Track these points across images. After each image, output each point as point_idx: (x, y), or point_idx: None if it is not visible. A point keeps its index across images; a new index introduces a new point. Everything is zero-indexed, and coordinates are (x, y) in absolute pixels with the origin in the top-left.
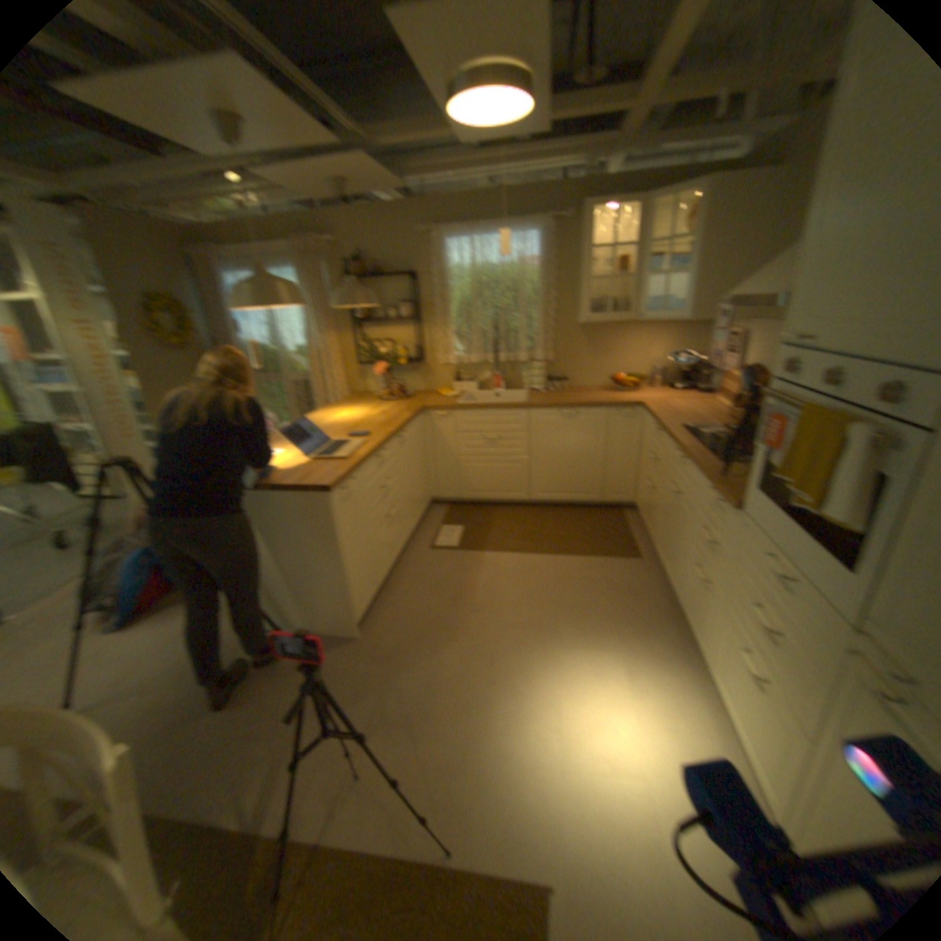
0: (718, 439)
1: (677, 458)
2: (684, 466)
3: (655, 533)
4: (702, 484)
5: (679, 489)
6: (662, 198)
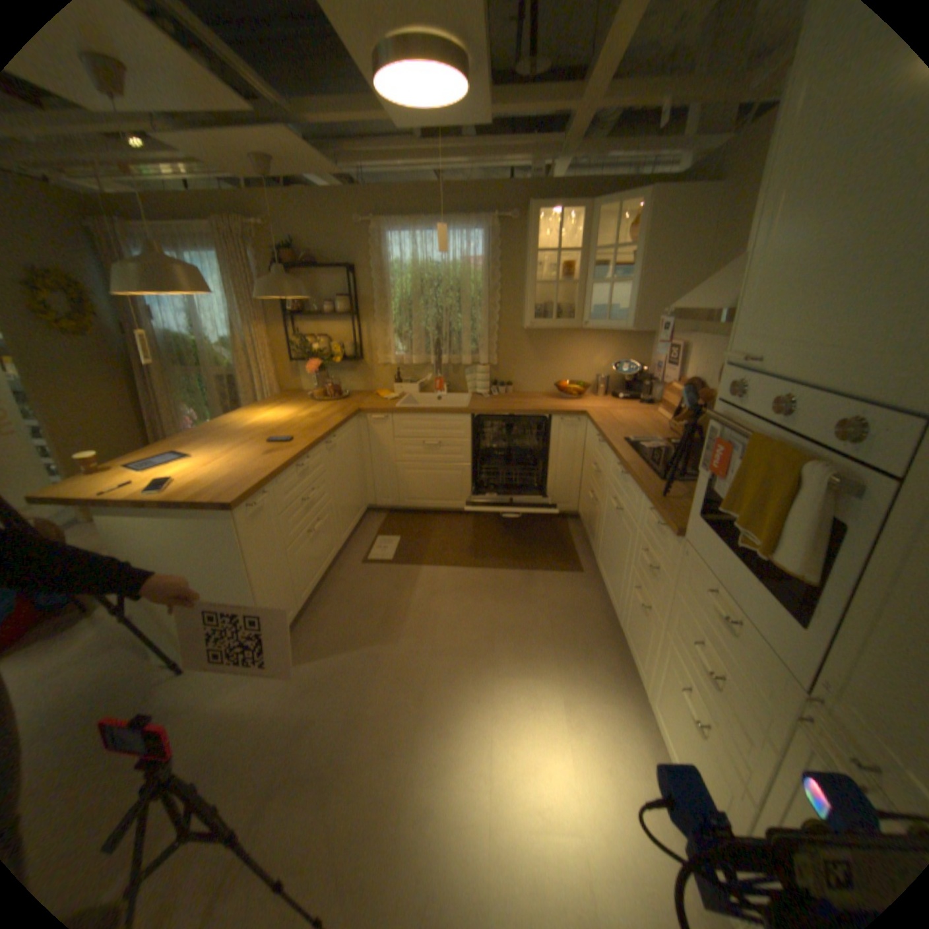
0: (660, 454)
1: (620, 473)
2: (627, 482)
3: (598, 547)
4: (645, 504)
5: (622, 506)
6: (608, 207)
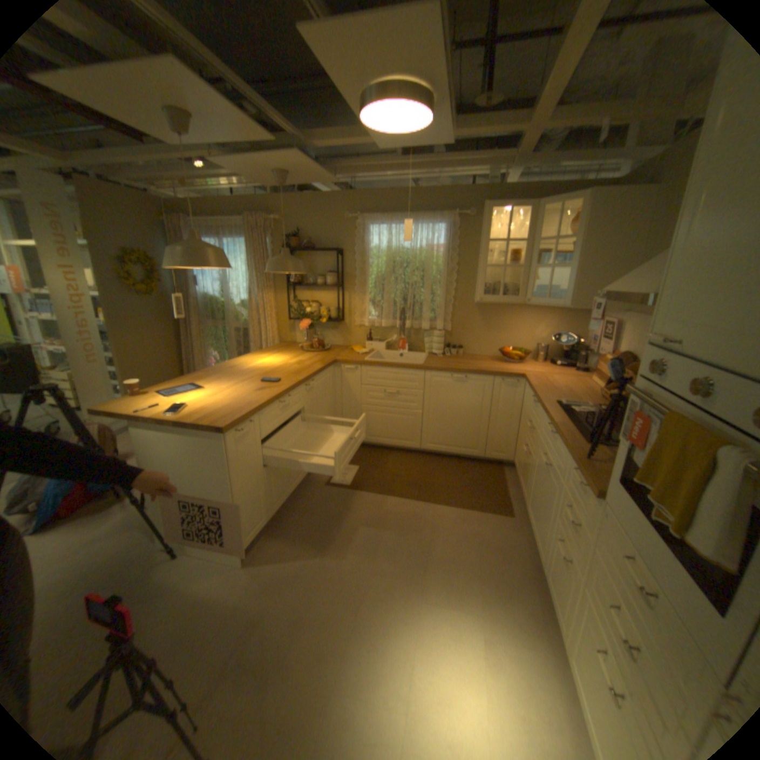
0: (590, 419)
1: (552, 433)
2: (557, 441)
3: (530, 497)
4: (571, 463)
5: (551, 462)
6: (553, 206)
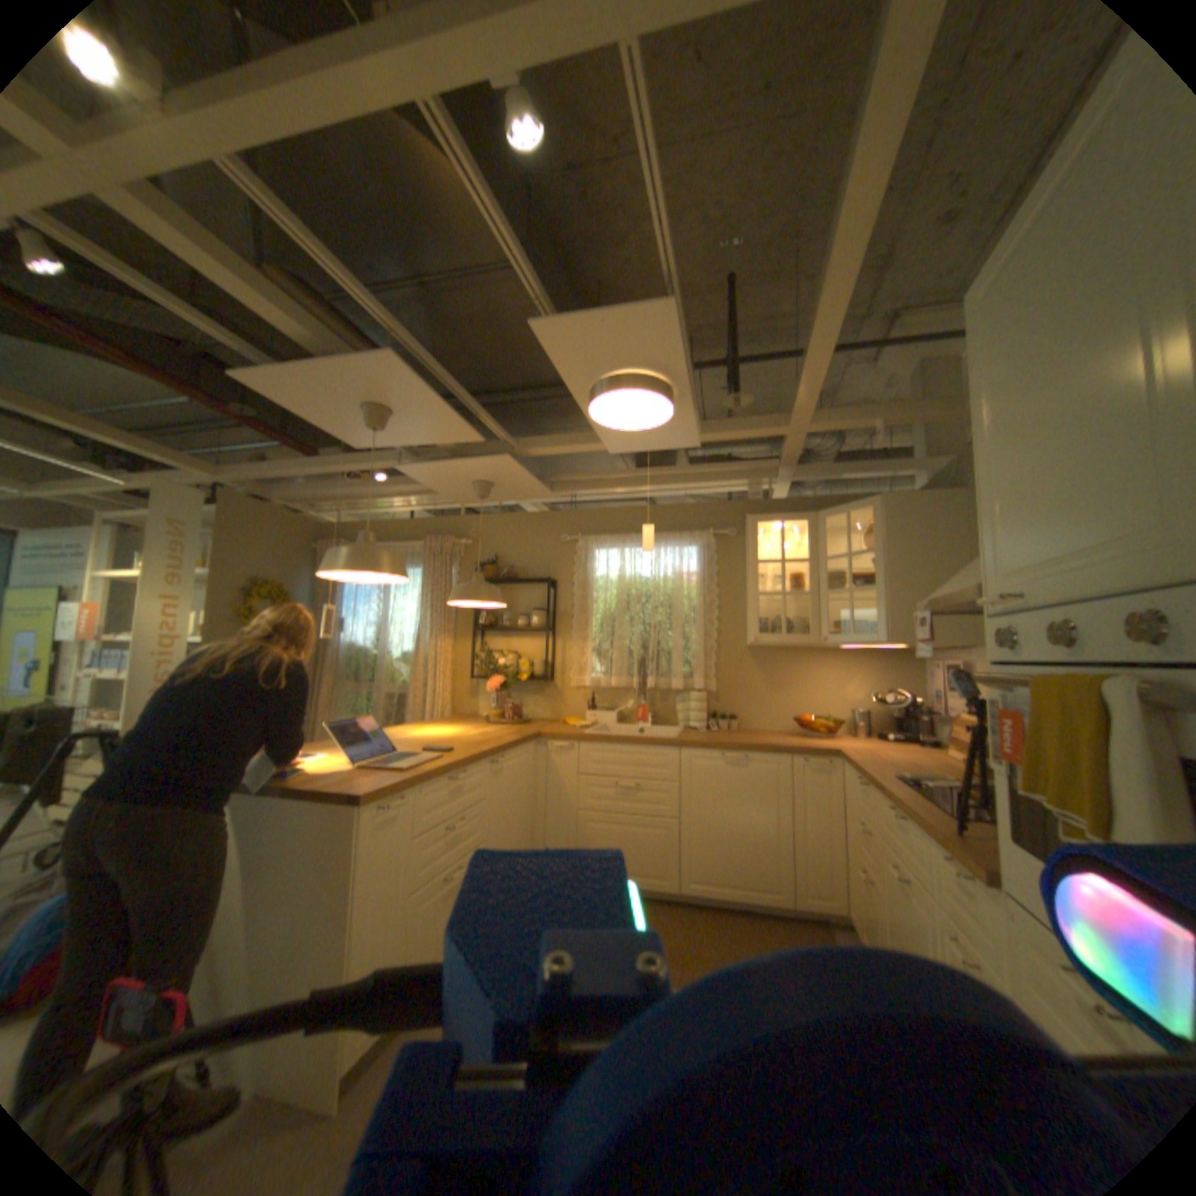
0: (953, 796)
1: (895, 823)
2: (906, 833)
3: None
4: (936, 858)
5: (906, 875)
6: (836, 520)
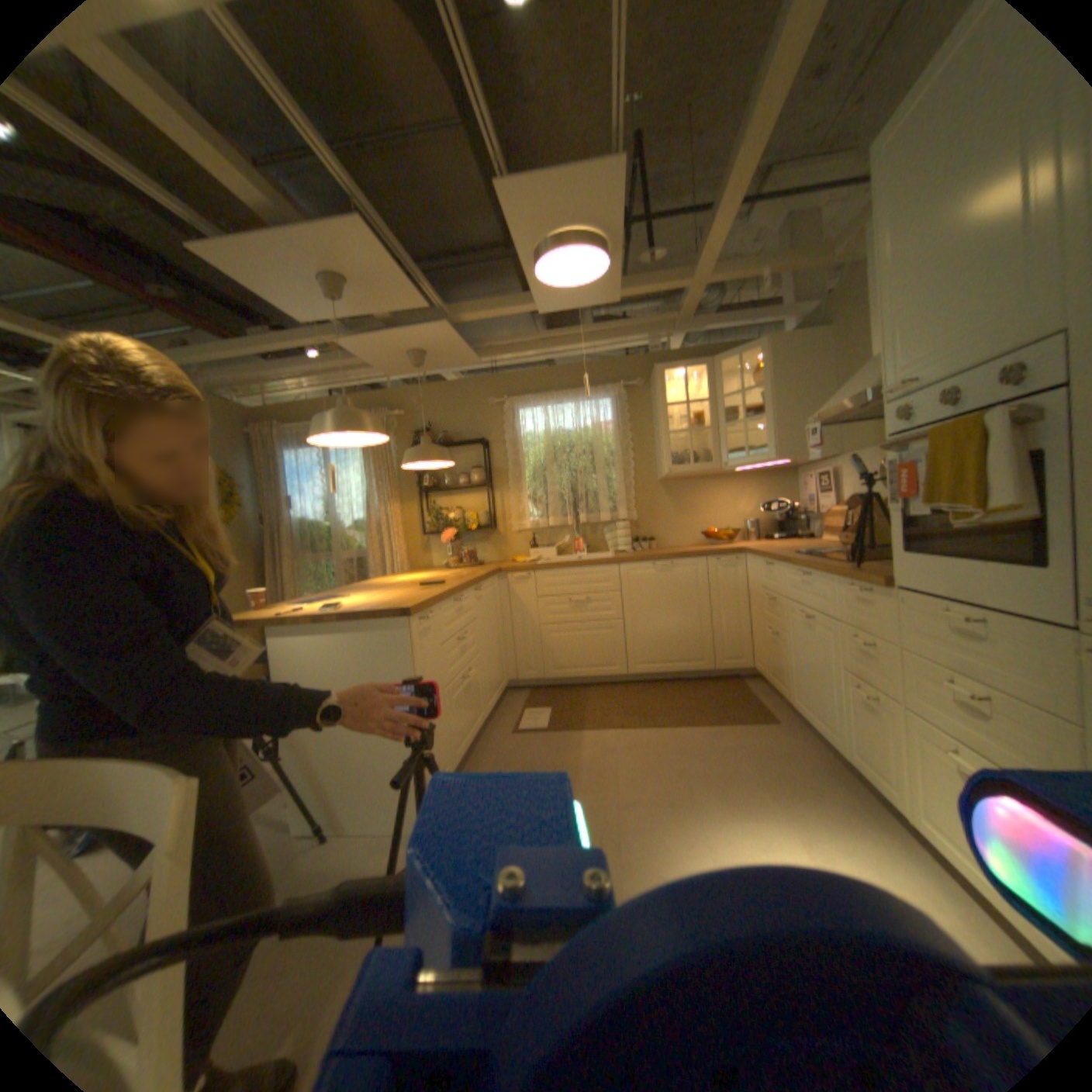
0: (838, 556)
1: (799, 580)
2: (809, 583)
3: (791, 685)
4: (836, 590)
5: (809, 613)
6: (726, 364)
